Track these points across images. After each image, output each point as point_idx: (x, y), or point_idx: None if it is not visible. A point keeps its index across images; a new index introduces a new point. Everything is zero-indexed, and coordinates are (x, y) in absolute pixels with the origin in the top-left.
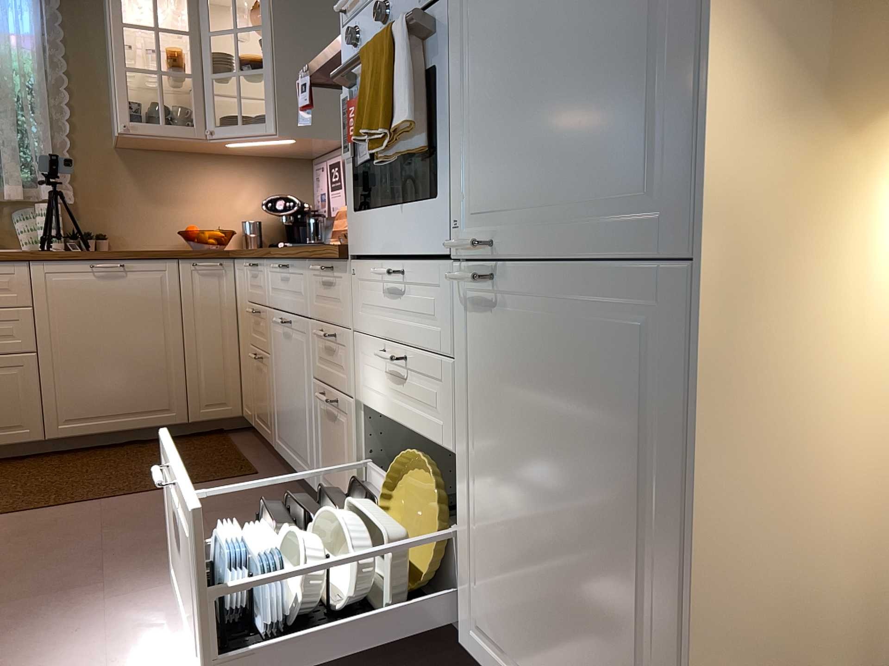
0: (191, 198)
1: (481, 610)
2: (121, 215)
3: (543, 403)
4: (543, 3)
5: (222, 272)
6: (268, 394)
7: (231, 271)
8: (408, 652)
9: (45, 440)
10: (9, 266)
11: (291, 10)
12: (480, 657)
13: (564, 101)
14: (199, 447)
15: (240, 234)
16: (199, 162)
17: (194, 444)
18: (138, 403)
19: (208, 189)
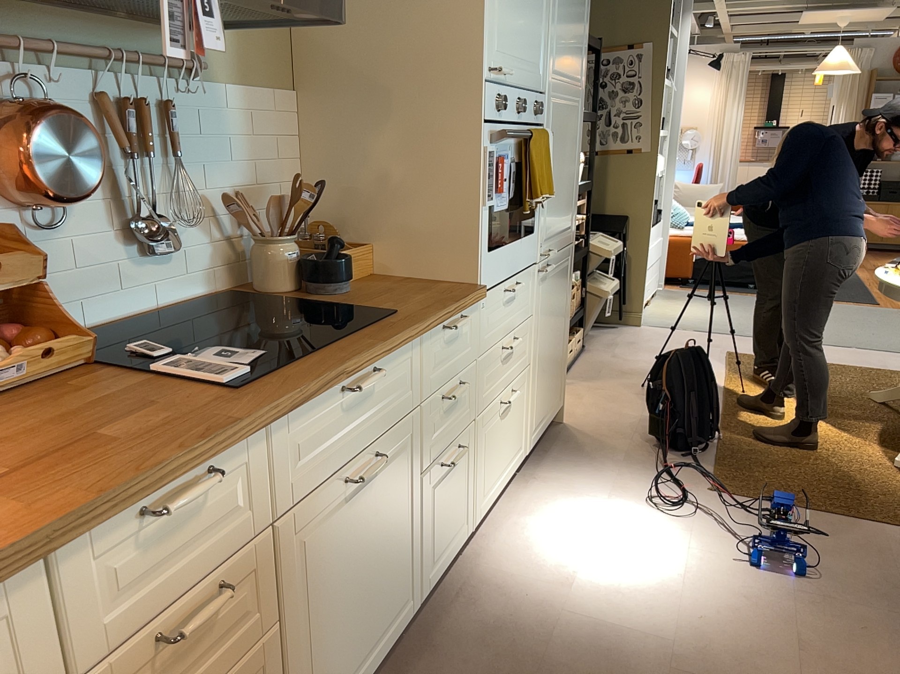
0: None
1: (533, 419)
2: None
3: (552, 304)
4: (561, 158)
5: None
6: None
7: None
8: (520, 499)
9: None
10: None
11: None
12: (532, 441)
13: (562, 196)
14: None
15: None
16: None
17: None
18: None
19: None
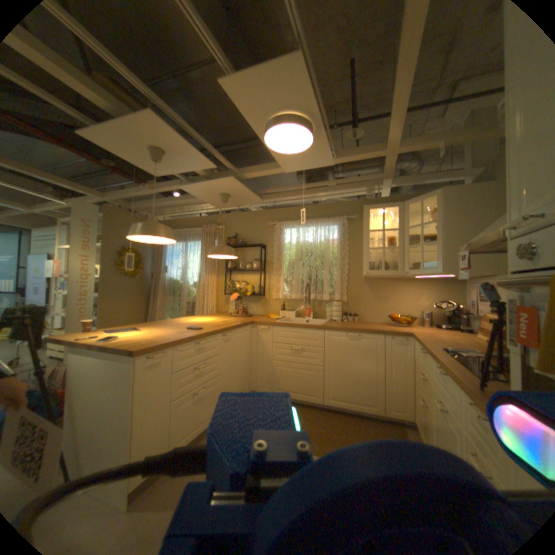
0: (396, 300)
1: None
2: (364, 306)
3: None
4: None
5: (408, 344)
6: (430, 434)
7: (412, 344)
8: None
9: (323, 405)
10: (317, 331)
11: (455, 209)
12: None
13: None
14: (389, 435)
15: (420, 317)
16: (400, 283)
17: (387, 432)
18: (362, 400)
19: (405, 296)
